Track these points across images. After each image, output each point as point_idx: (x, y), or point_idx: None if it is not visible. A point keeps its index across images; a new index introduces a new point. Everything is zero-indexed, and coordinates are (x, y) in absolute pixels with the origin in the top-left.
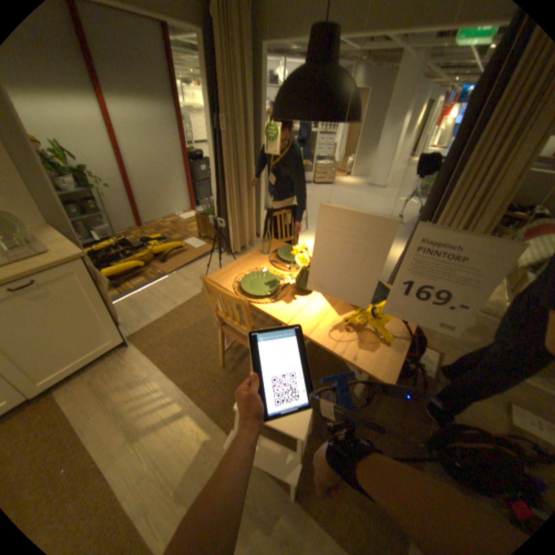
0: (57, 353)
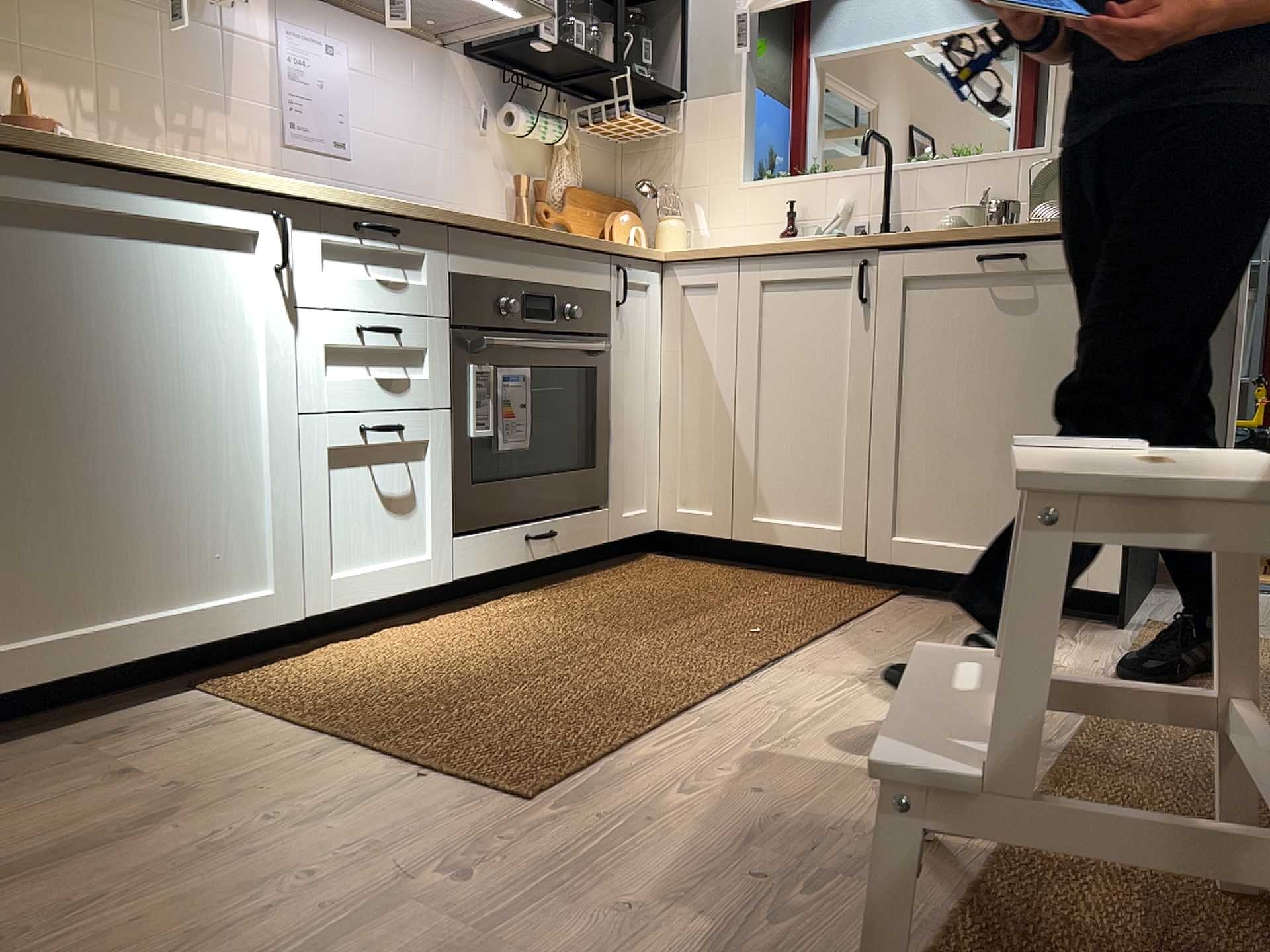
0: (966, 490)
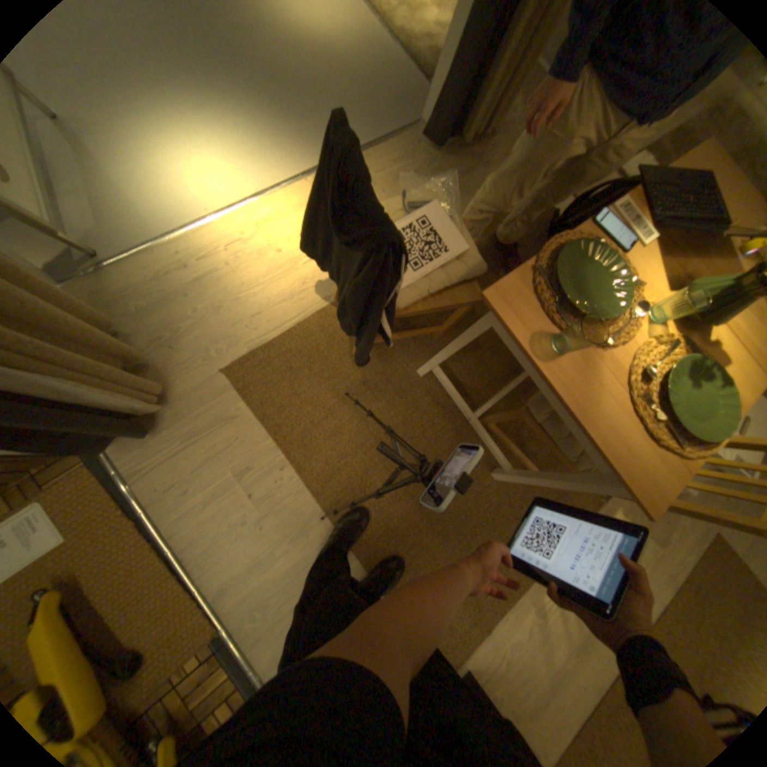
0: None
